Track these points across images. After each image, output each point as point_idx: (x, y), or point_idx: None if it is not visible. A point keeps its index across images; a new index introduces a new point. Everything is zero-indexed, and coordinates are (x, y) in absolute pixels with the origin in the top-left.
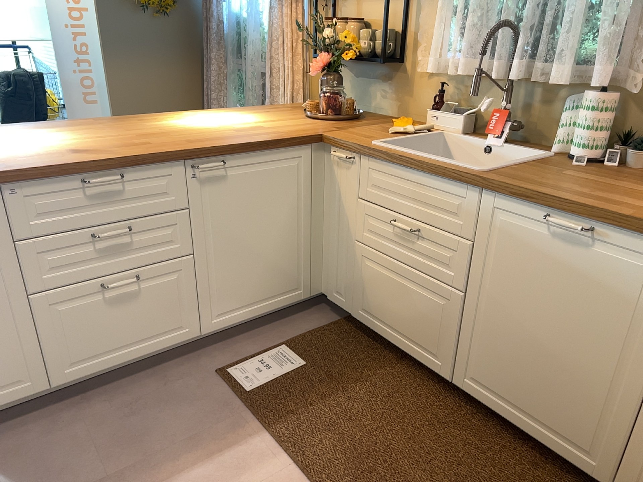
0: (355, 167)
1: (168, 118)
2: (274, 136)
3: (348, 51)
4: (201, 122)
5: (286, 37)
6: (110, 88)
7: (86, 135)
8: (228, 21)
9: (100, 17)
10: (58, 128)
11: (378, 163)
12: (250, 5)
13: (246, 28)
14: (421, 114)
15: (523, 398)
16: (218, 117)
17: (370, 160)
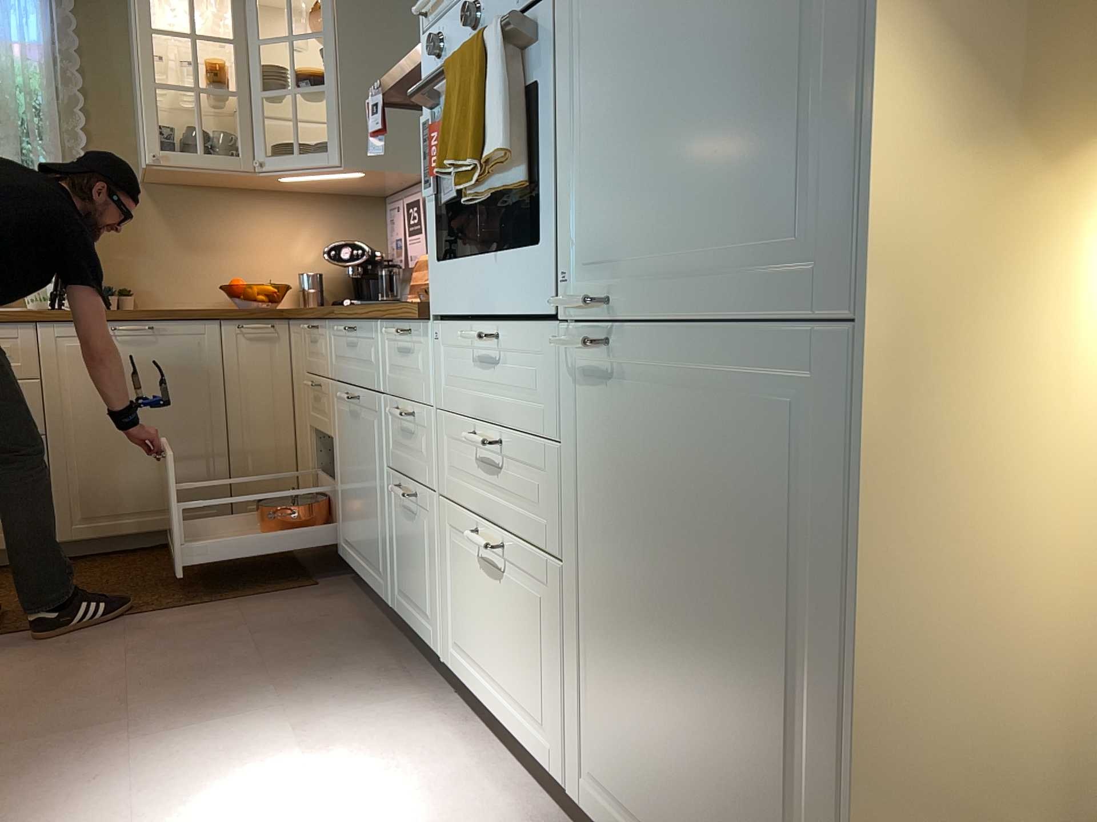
0: None
1: None
2: None
3: None
4: None
5: None
6: None
7: None
8: None
9: None
10: None
11: None
12: None
13: None
14: None
15: (142, 499)
16: None
17: None
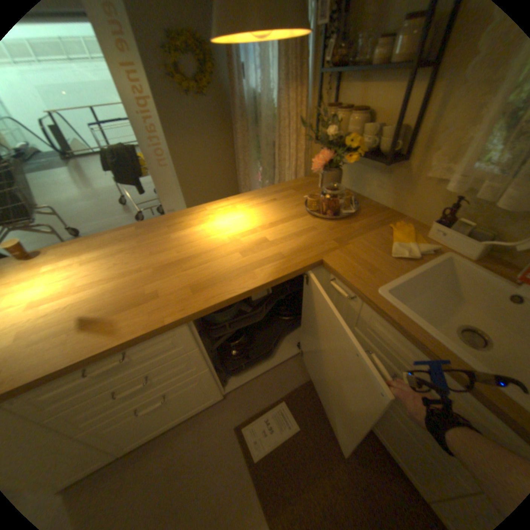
0: (356, 304)
1: (191, 221)
2: (275, 270)
3: (353, 151)
4: (215, 229)
5: (292, 117)
6: (170, 157)
7: (111, 272)
8: (247, 95)
9: (153, 103)
10: (99, 250)
11: (387, 322)
12: (262, 82)
13: (260, 102)
14: (422, 213)
15: None
16: (232, 217)
17: (376, 312)
